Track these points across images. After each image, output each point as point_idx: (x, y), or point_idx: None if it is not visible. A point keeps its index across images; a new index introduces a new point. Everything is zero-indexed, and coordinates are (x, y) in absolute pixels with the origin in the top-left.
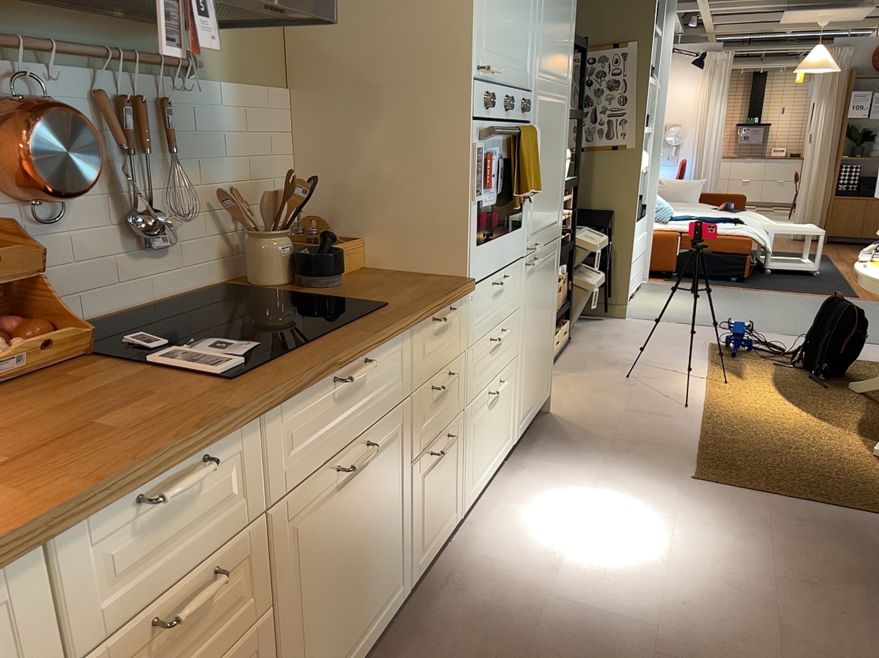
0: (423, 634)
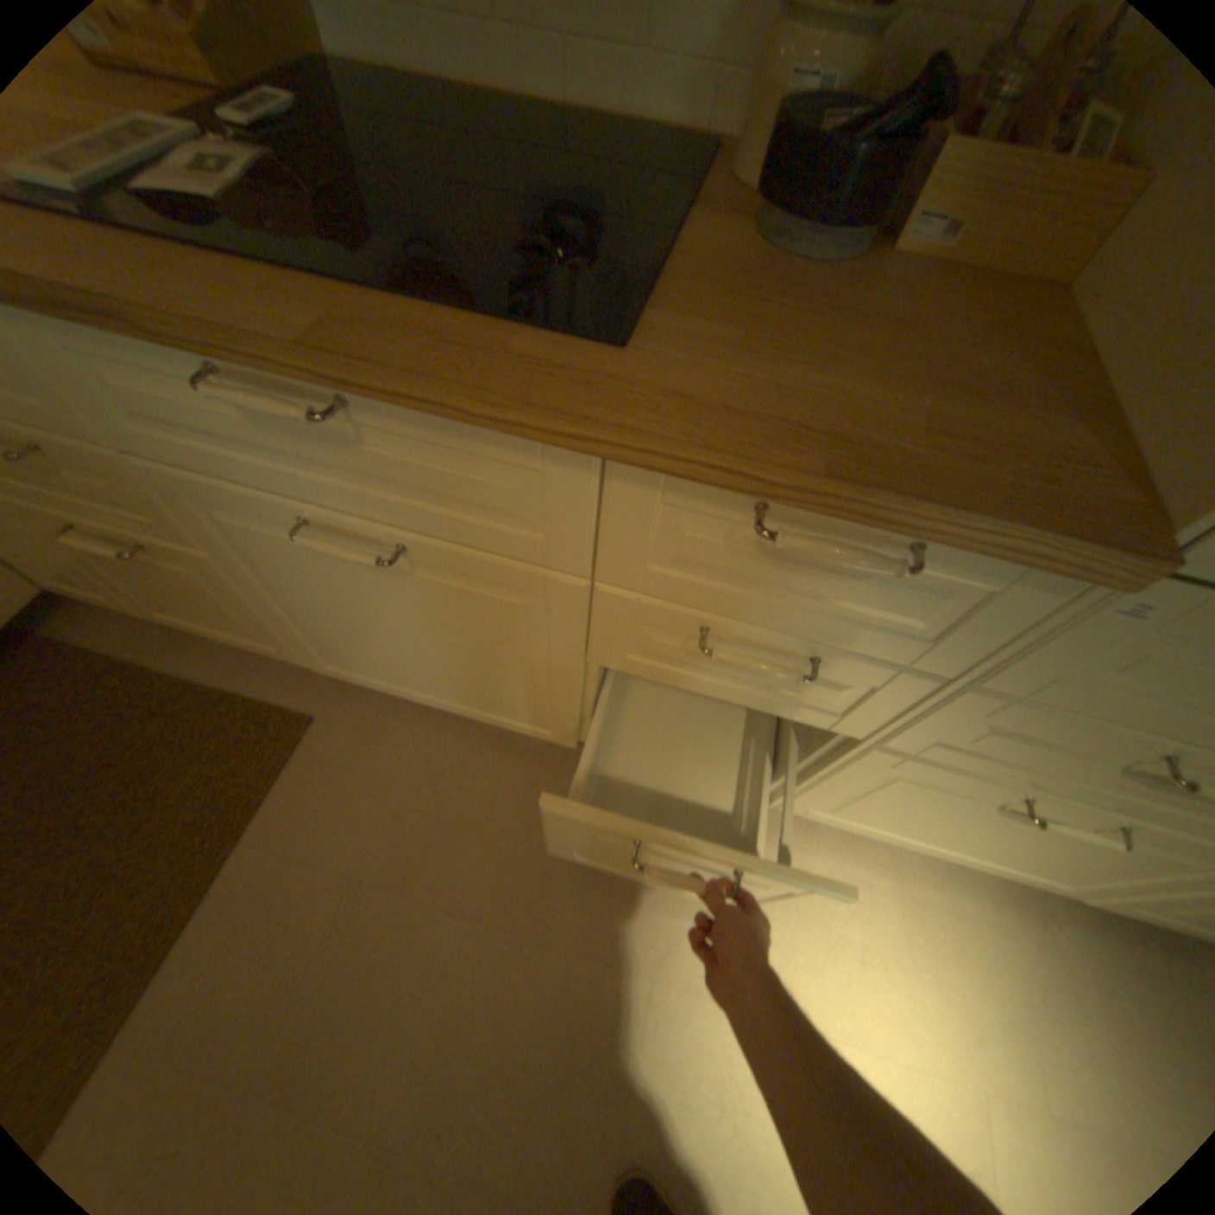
0: (550, 785)
